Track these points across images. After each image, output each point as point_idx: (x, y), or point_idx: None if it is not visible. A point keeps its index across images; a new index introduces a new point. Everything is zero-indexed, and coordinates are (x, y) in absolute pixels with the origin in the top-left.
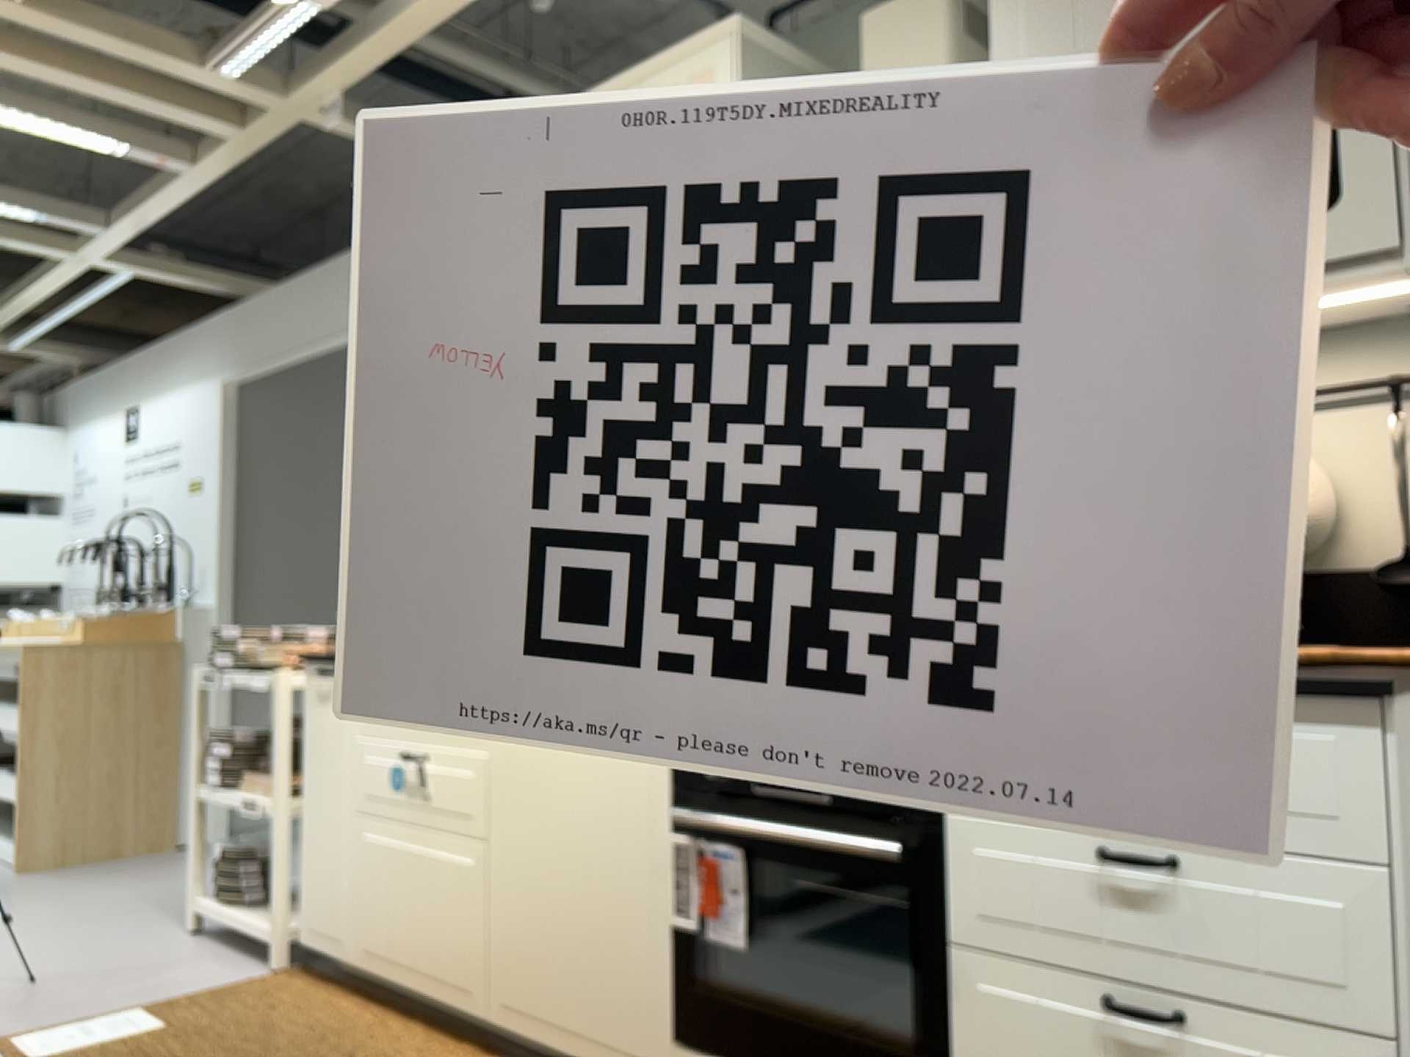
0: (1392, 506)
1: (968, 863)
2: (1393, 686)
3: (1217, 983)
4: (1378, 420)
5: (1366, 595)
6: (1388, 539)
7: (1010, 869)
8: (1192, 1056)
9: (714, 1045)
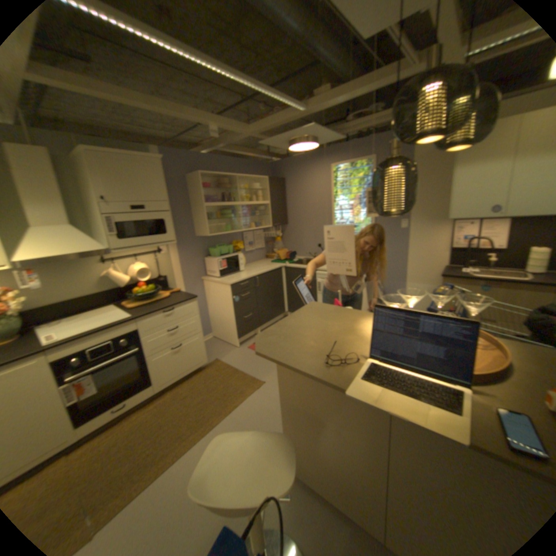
0: (154, 270)
1: (144, 346)
2: (196, 298)
3: (182, 339)
4: (150, 258)
5: (153, 283)
6: (154, 275)
7: (152, 342)
8: (181, 349)
9: (87, 420)
